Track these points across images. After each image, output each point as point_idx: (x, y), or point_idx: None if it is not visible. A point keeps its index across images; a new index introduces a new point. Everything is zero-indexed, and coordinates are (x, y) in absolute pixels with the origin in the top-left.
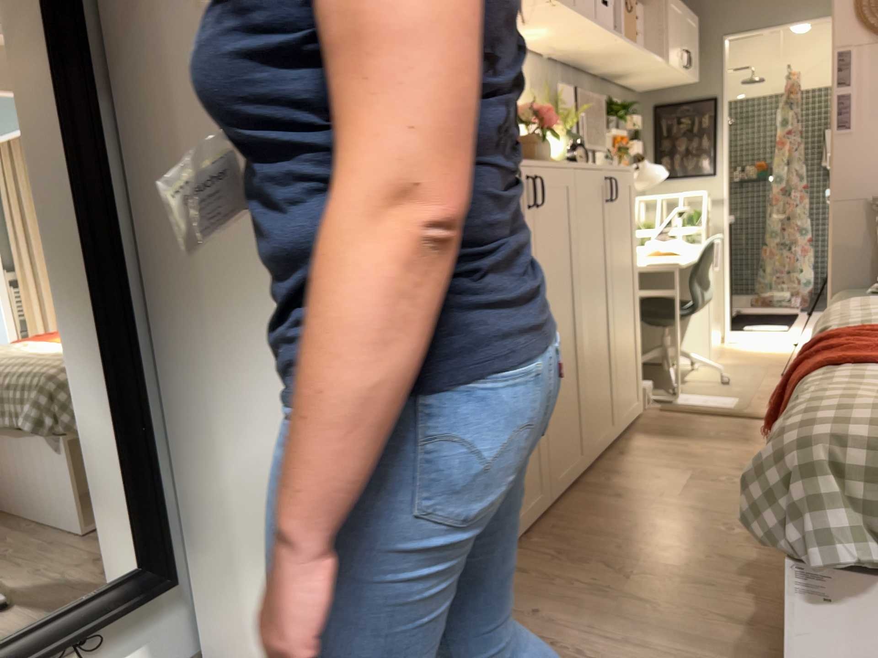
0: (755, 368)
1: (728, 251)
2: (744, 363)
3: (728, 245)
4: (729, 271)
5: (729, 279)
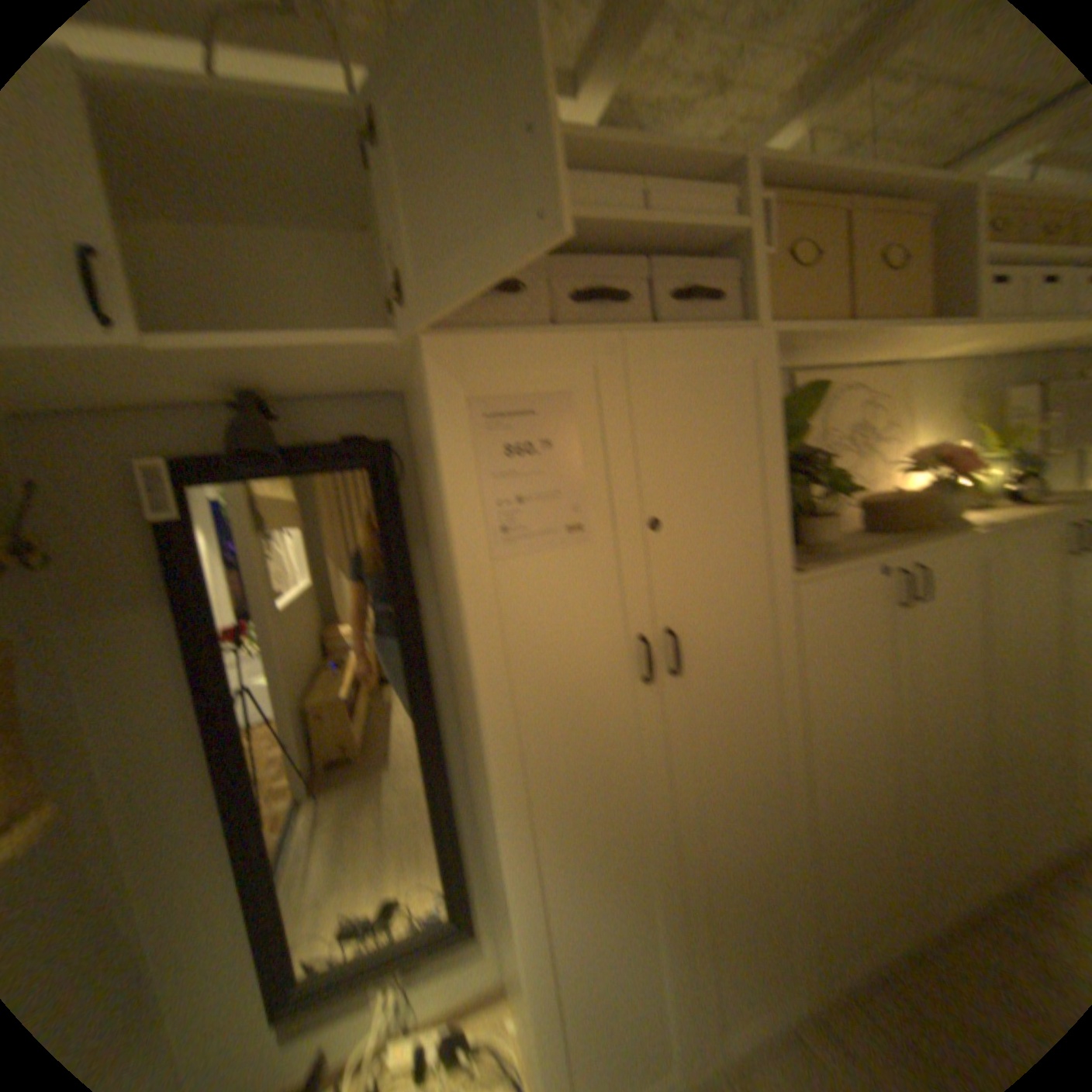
0: None
1: None
2: None
3: None
4: None
5: None
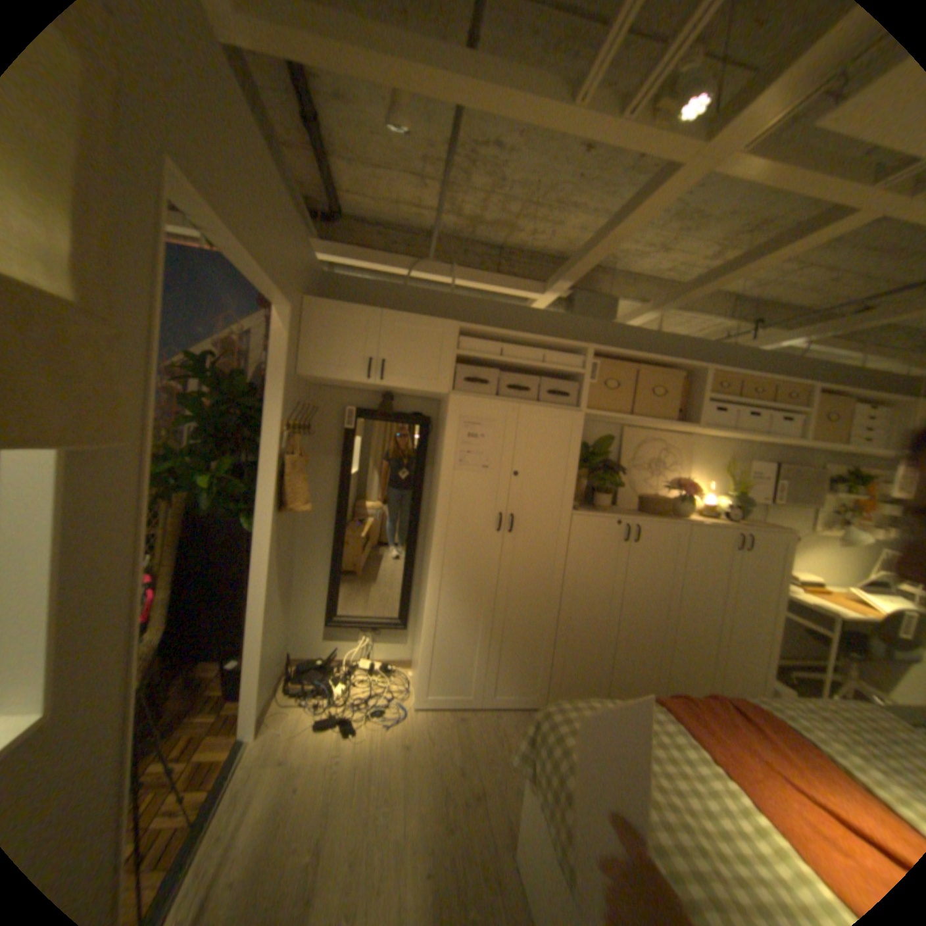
0: None
1: None
2: None
3: None
4: None
5: None
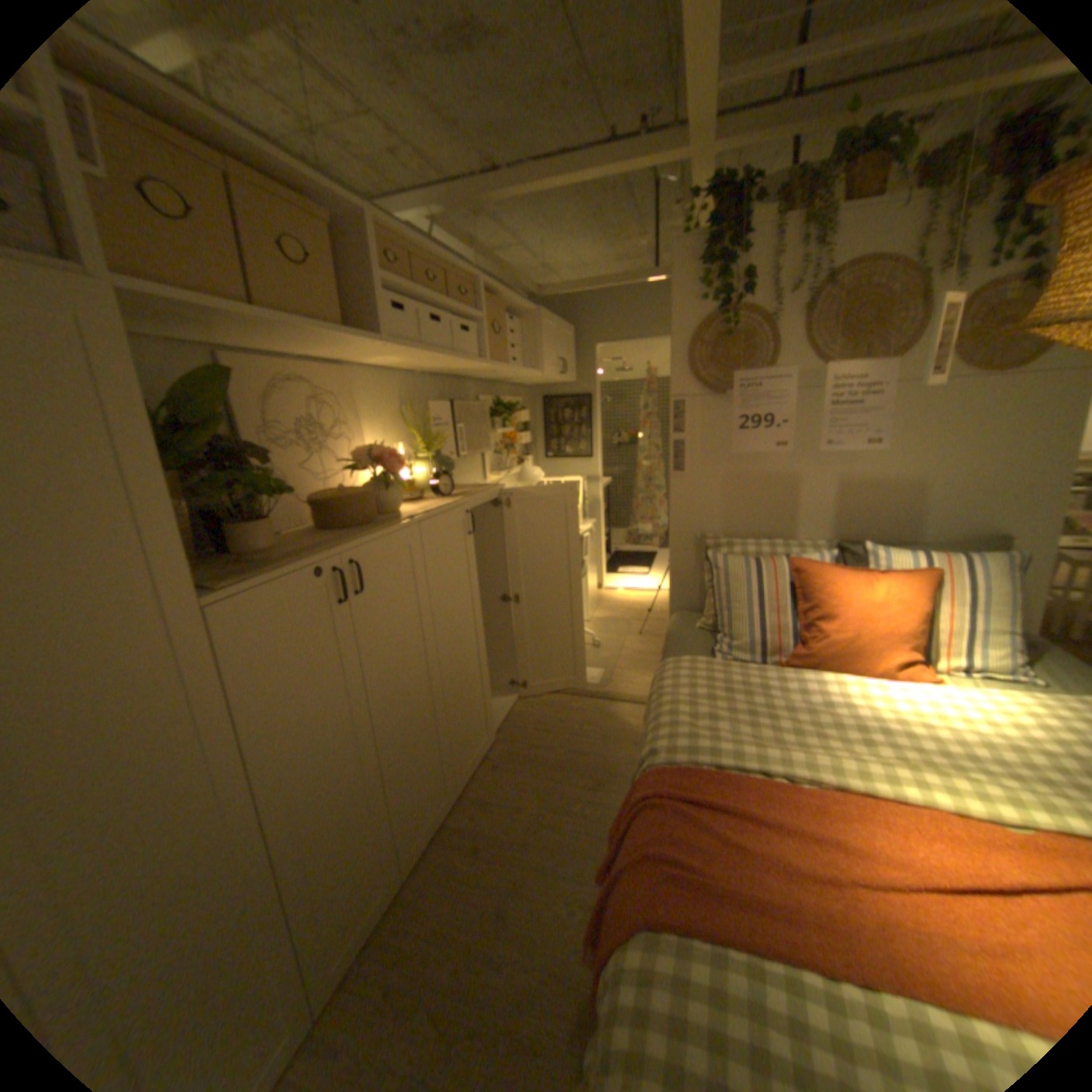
0: (620, 624)
1: (603, 518)
2: (613, 616)
3: (603, 512)
4: (604, 533)
5: (603, 539)
